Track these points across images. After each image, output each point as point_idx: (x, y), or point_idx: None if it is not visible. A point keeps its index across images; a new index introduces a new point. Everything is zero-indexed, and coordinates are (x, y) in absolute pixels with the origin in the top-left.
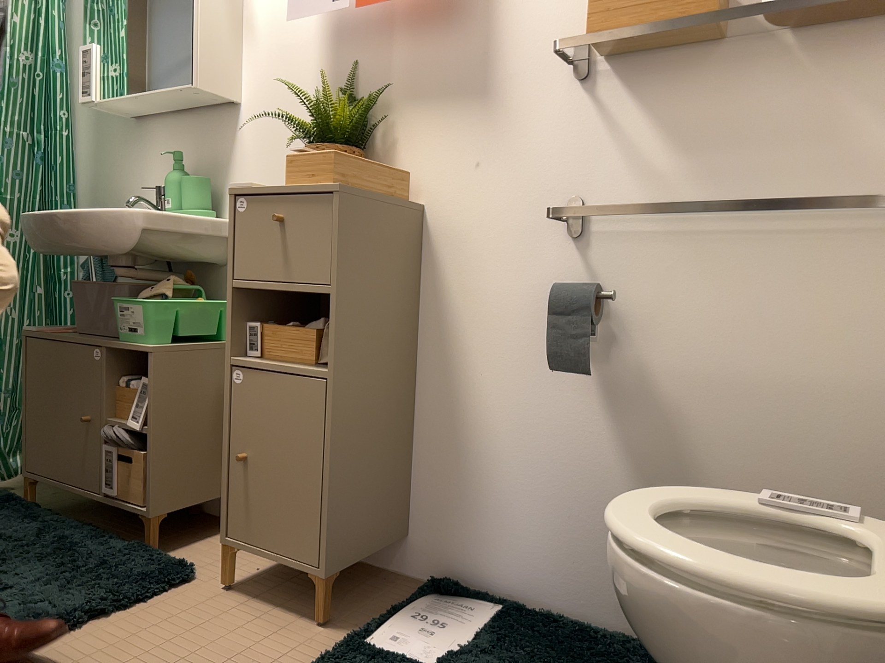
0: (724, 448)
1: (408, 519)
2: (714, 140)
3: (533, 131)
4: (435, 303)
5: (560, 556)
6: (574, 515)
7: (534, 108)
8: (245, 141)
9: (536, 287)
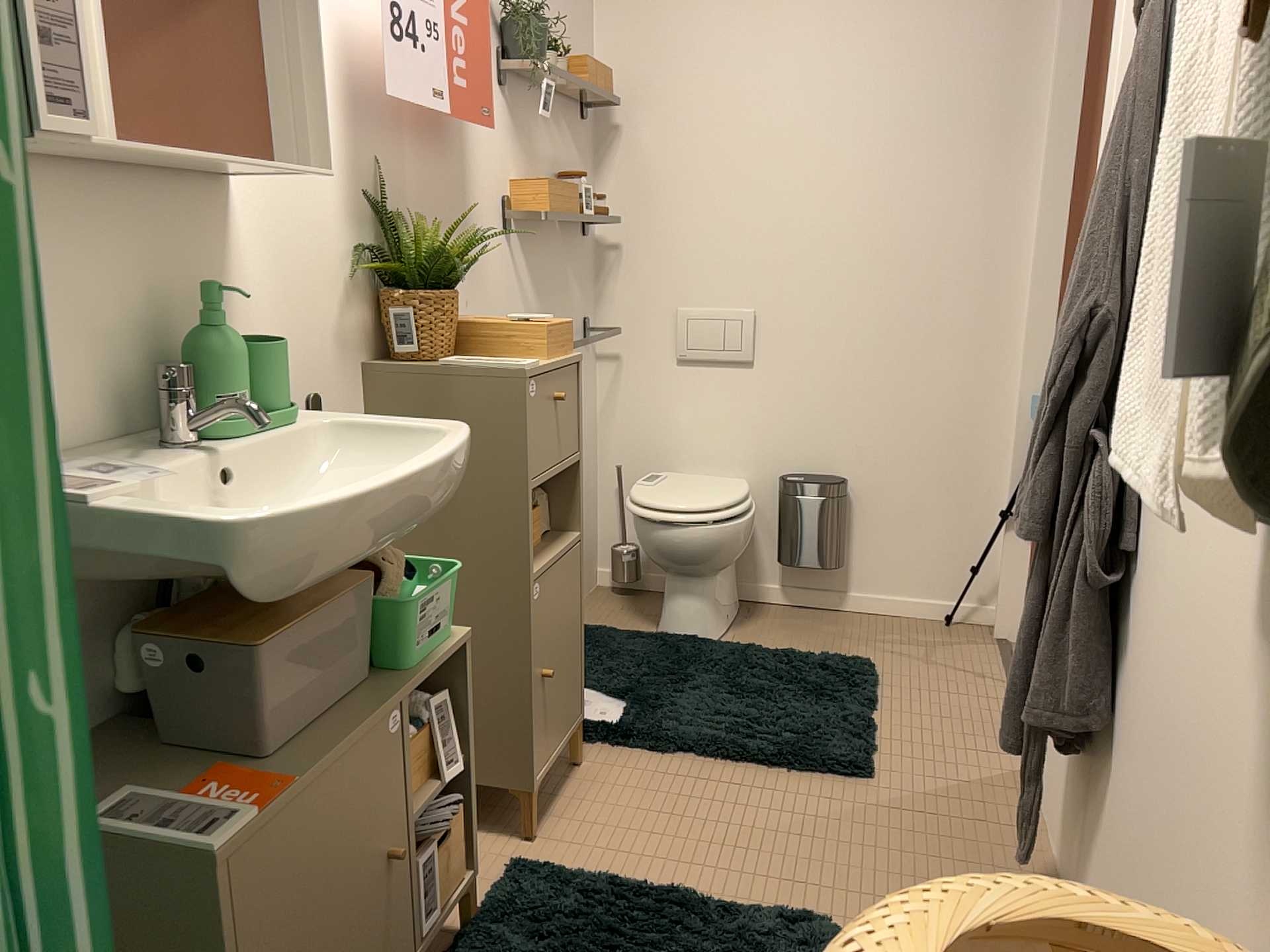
0: None
1: None
2: (547, 288)
3: (492, 272)
4: None
5: None
6: None
7: (491, 251)
8: (243, 249)
9: None
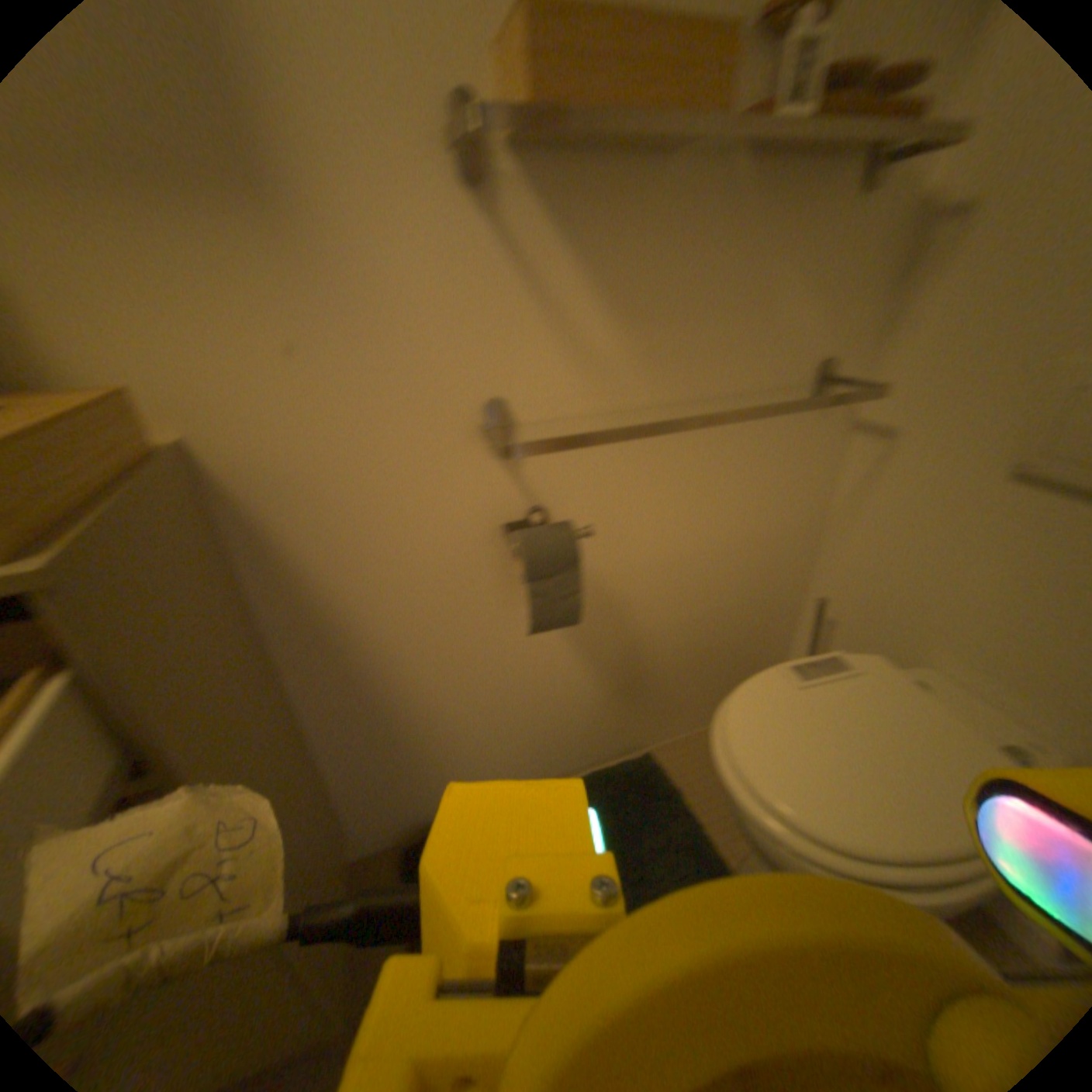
0: (673, 614)
1: (350, 823)
2: (678, 303)
3: (407, 276)
4: (293, 593)
5: (538, 754)
6: (547, 720)
7: (399, 227)
8: None
9: (465, 529)
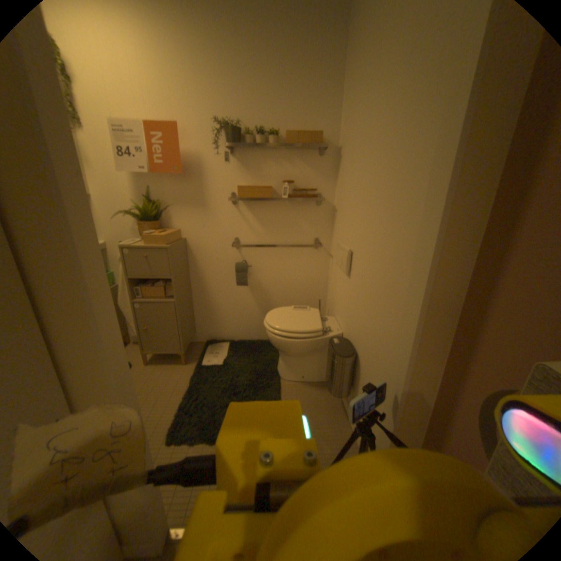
0: (280, 295)
1: (196, 328)
2: (273, 223)
3: (222, 216)
4: (195, 267)
5: (243, 327)
6: (246, 317)
7: (221, 209)
8: (94, 208)
9: (228, 261)
